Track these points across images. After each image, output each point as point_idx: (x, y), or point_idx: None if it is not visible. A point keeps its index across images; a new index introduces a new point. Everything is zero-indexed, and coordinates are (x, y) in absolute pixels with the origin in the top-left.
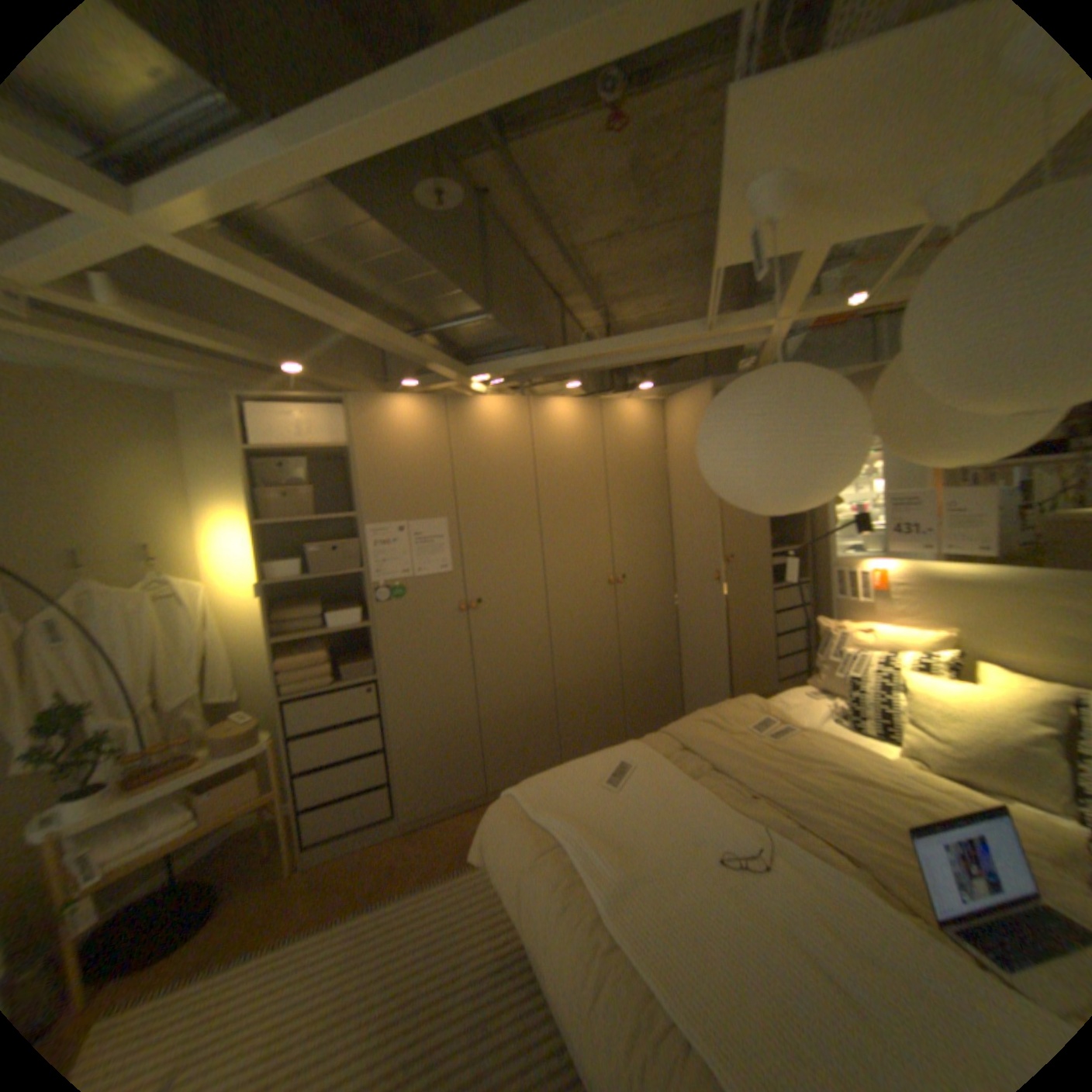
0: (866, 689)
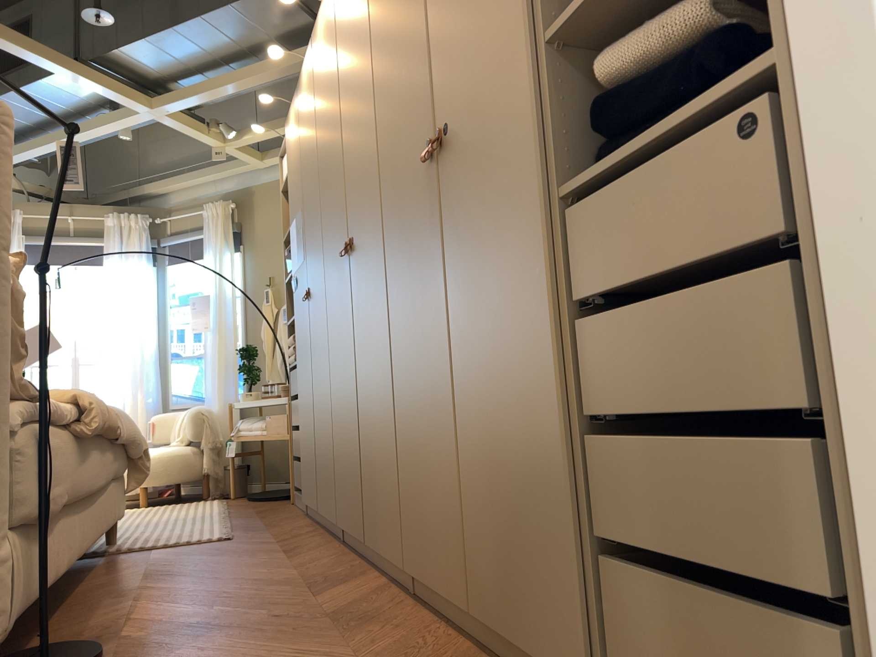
0: None
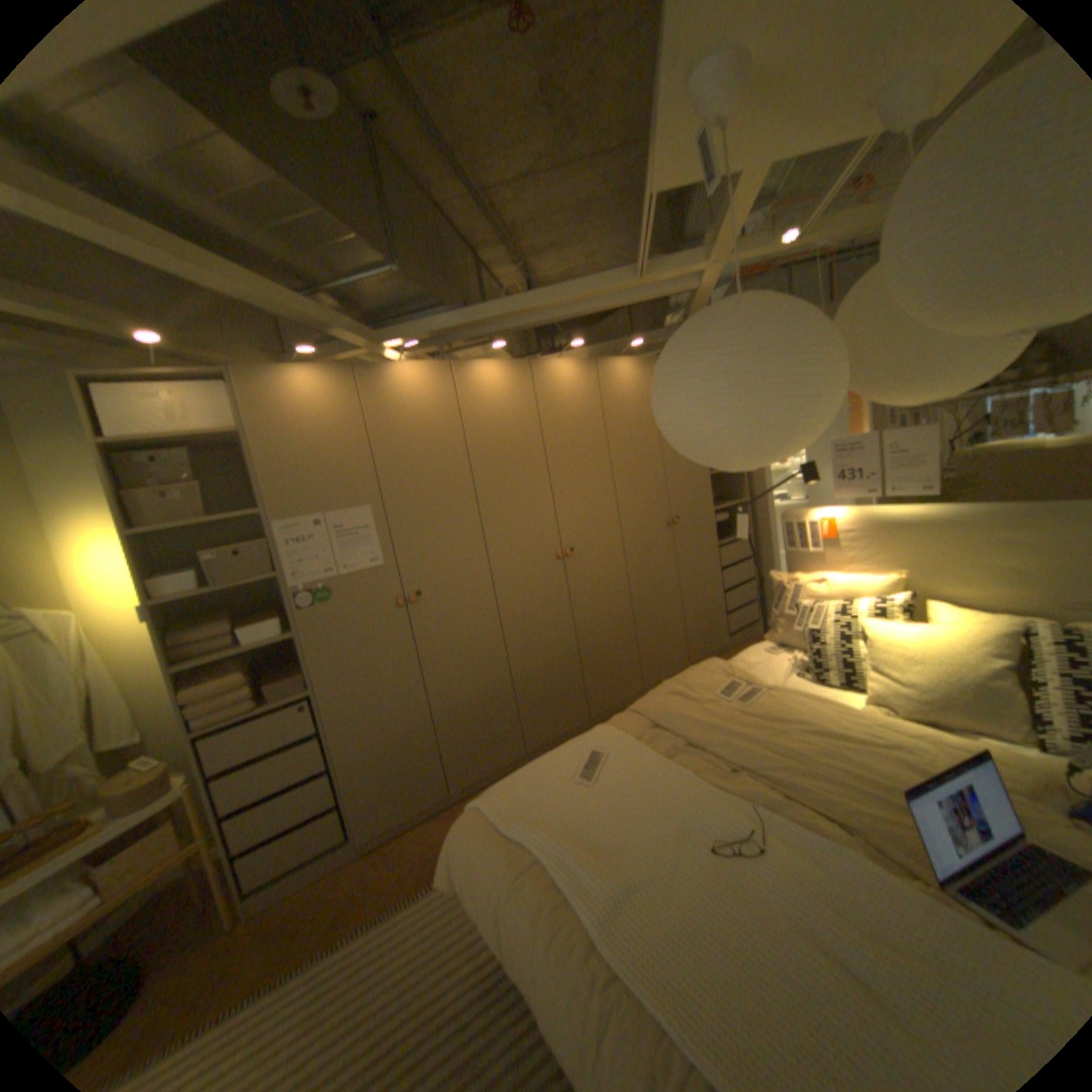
0: (826, 640)
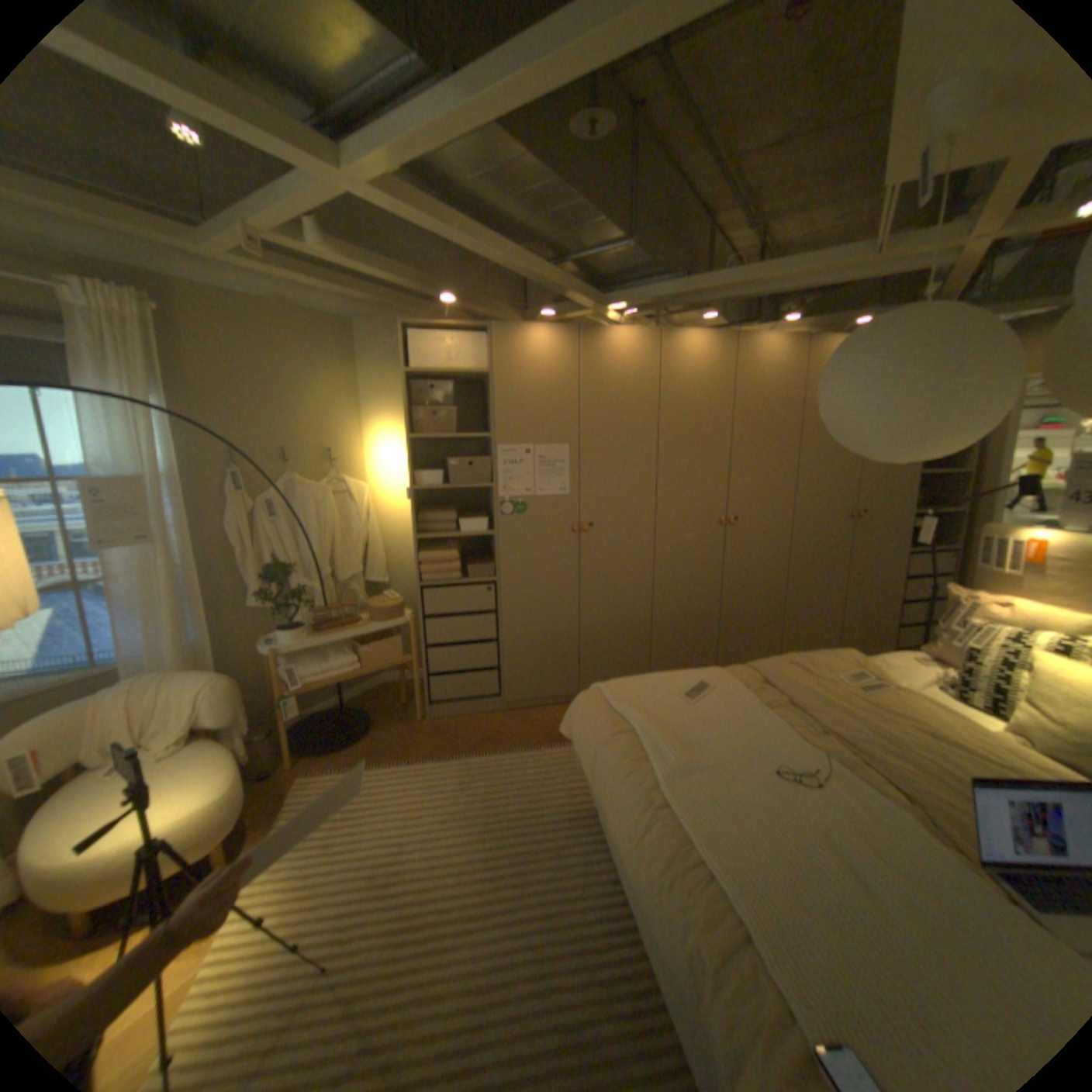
0: (984, 662)
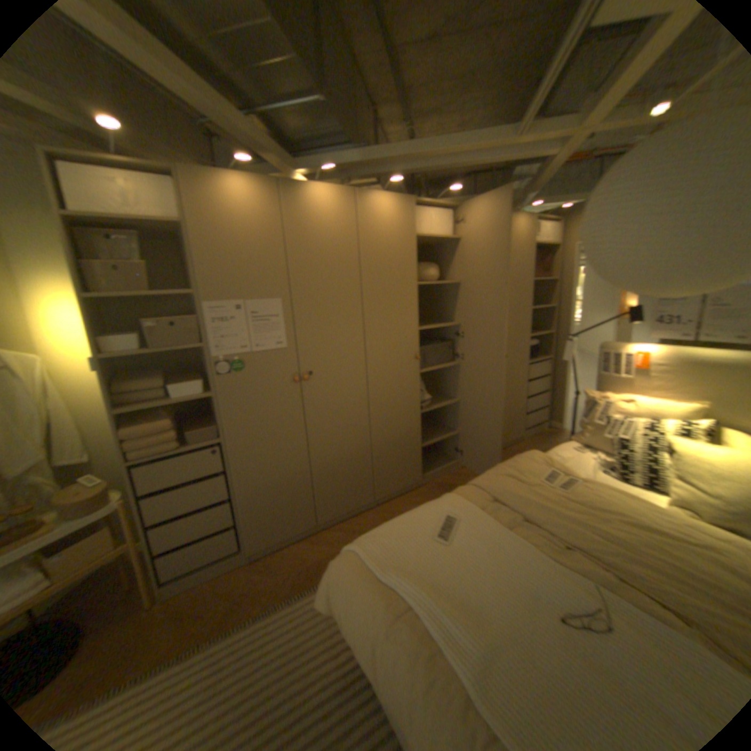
0: (636, 449)
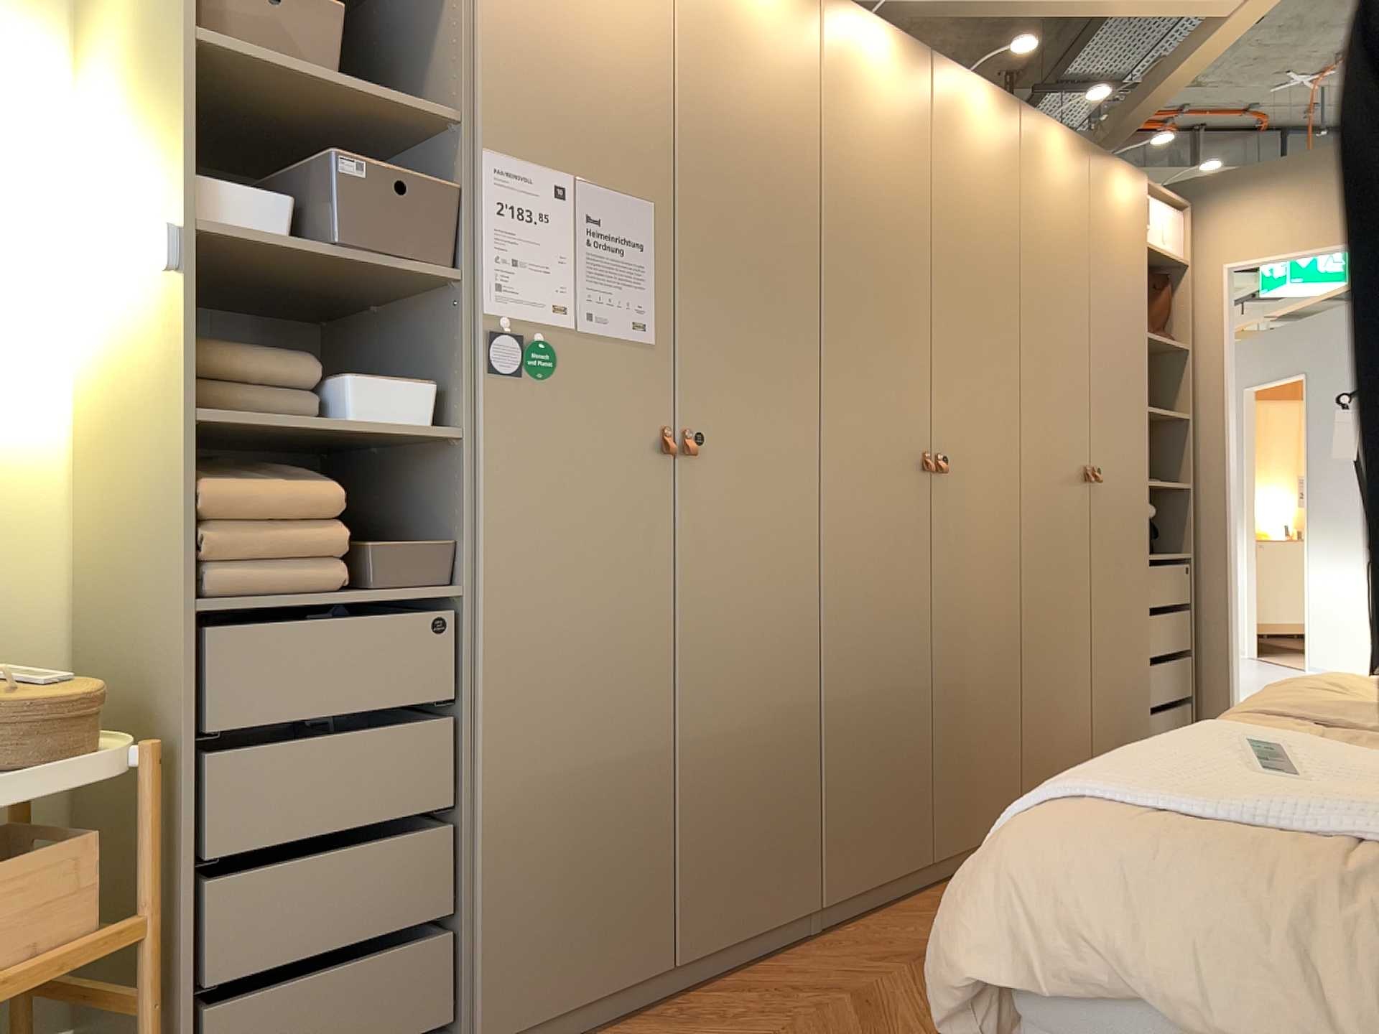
0: None
